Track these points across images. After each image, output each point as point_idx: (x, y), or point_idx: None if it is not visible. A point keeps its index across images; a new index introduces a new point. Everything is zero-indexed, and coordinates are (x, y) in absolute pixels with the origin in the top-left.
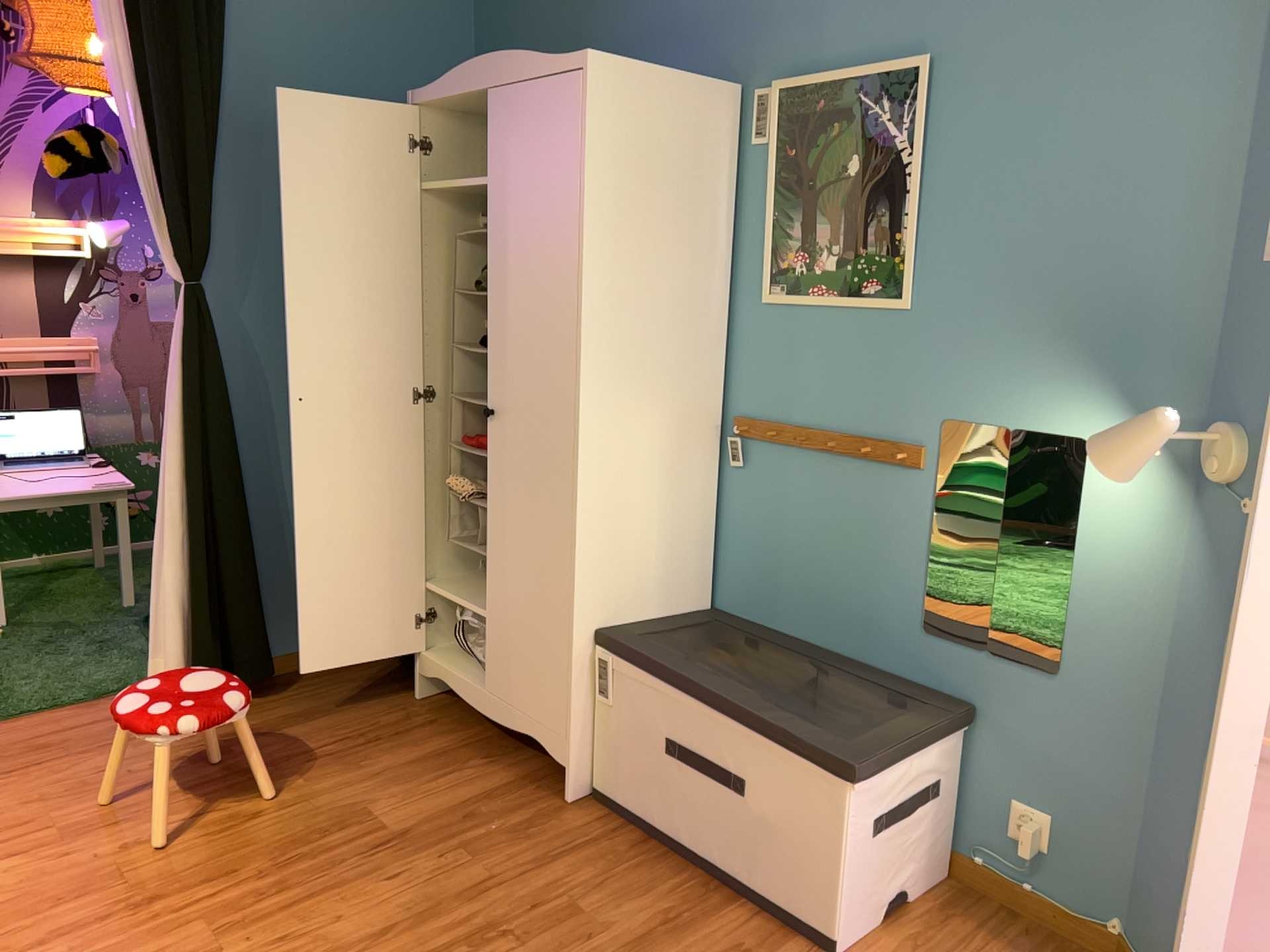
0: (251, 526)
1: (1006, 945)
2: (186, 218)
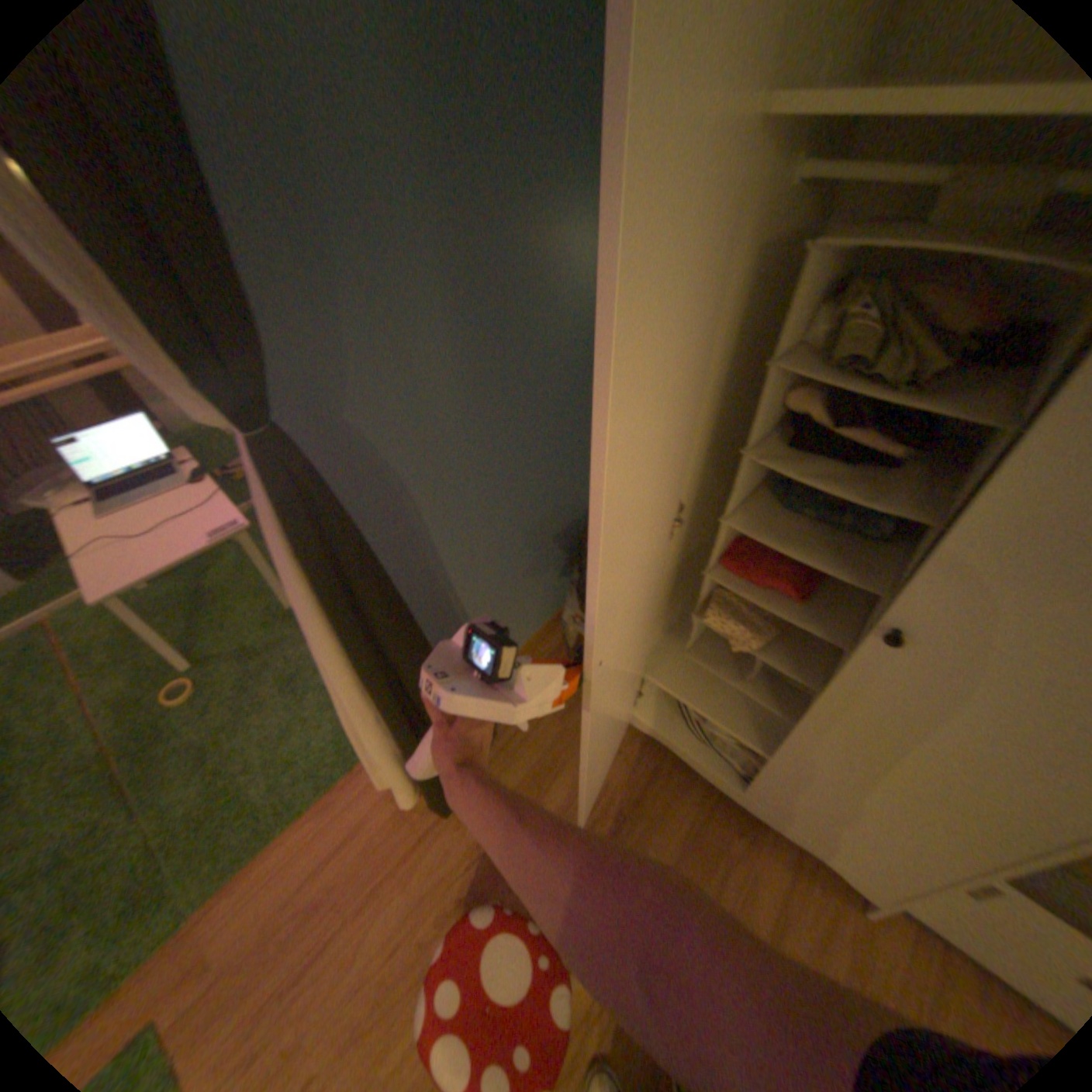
0: (431, 633)
1: None
2: (172, 292)
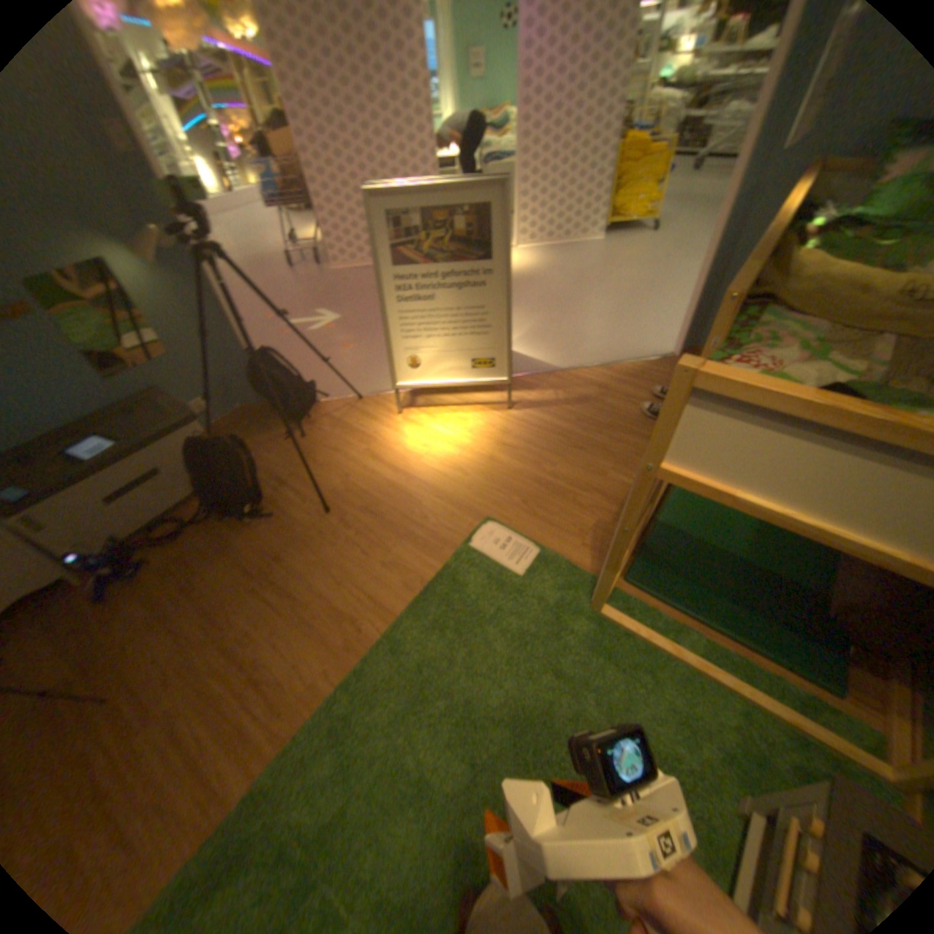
0: None
1: (233, 434)
2: None
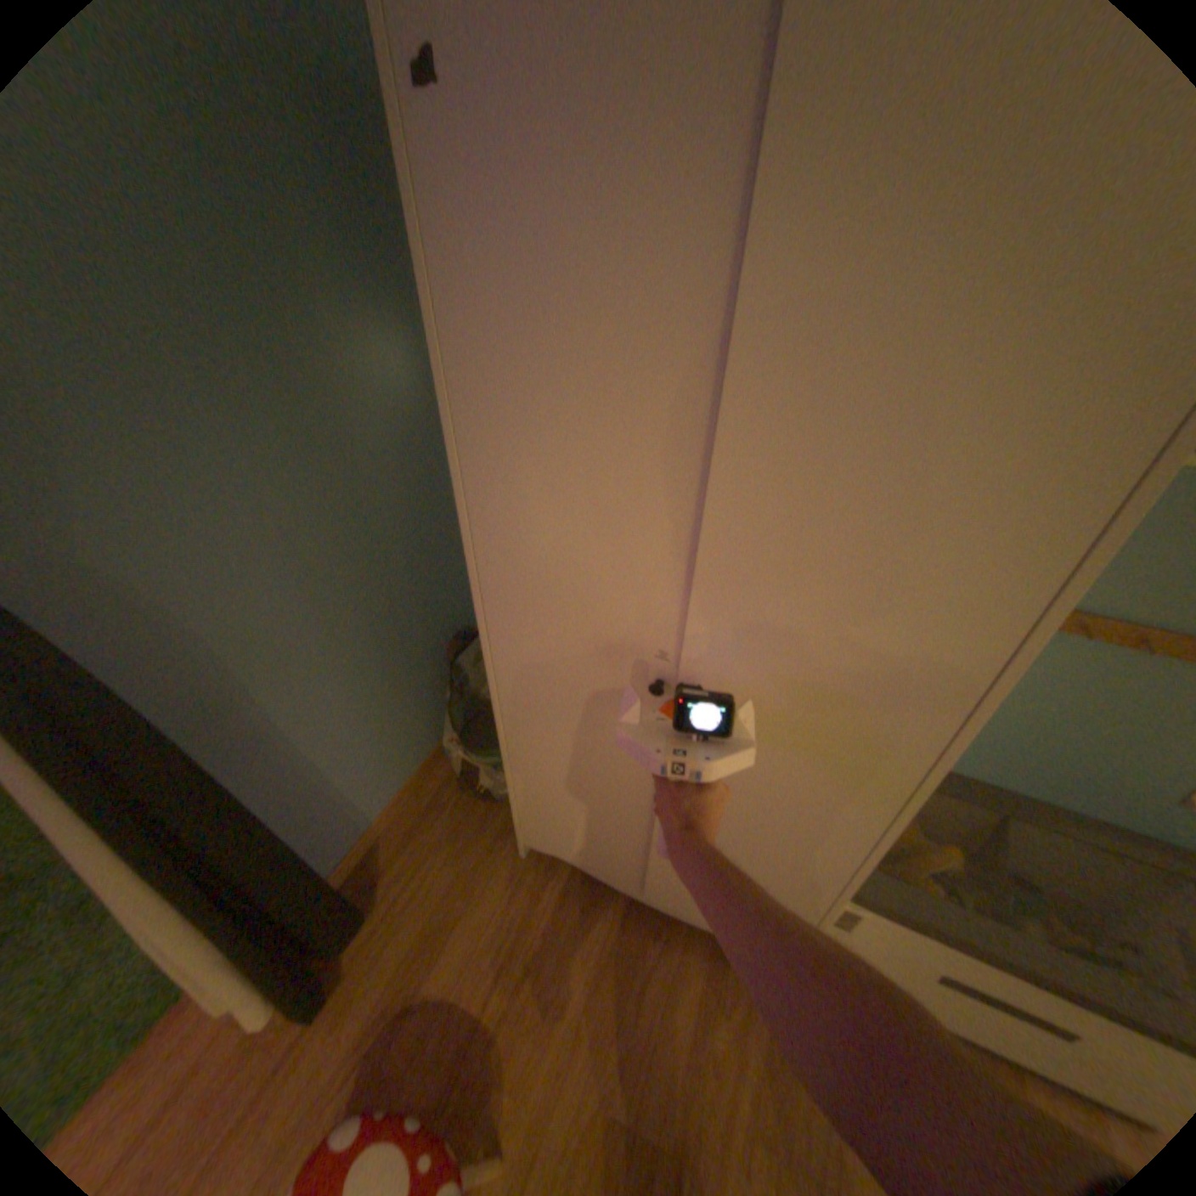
0: (263, 795)
1: None
2: None
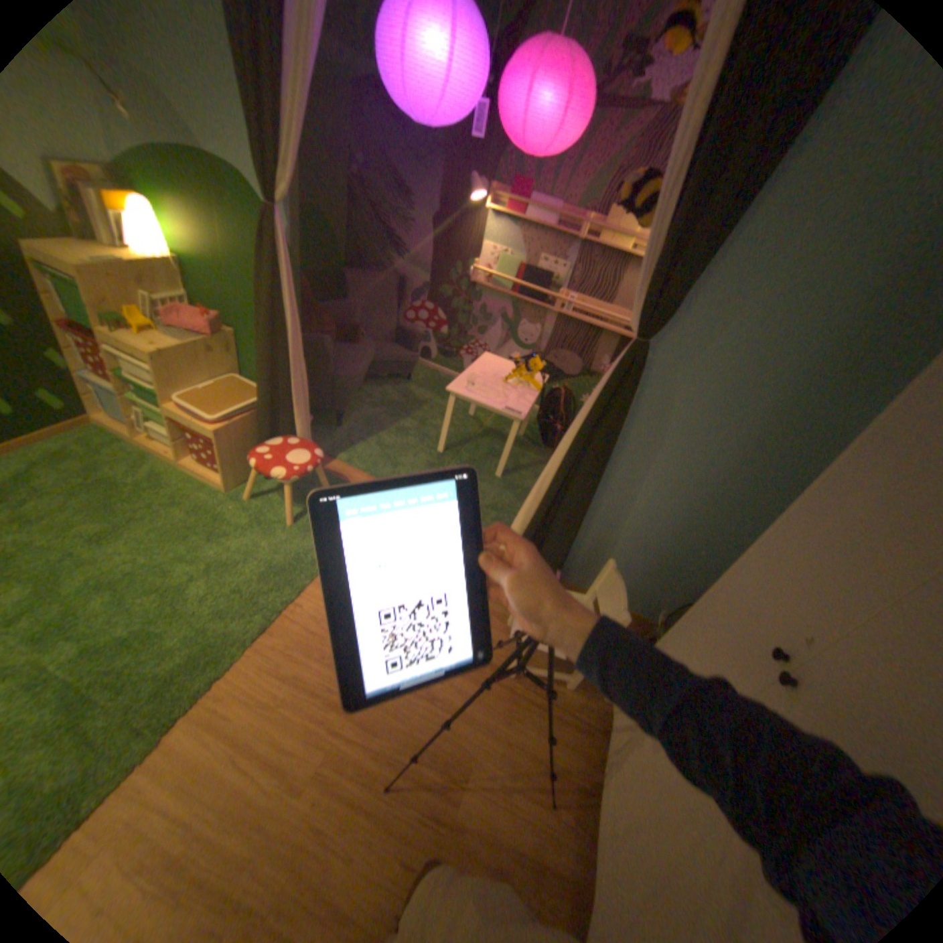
0: (598, 517)
1: None
2: (666, 283)
